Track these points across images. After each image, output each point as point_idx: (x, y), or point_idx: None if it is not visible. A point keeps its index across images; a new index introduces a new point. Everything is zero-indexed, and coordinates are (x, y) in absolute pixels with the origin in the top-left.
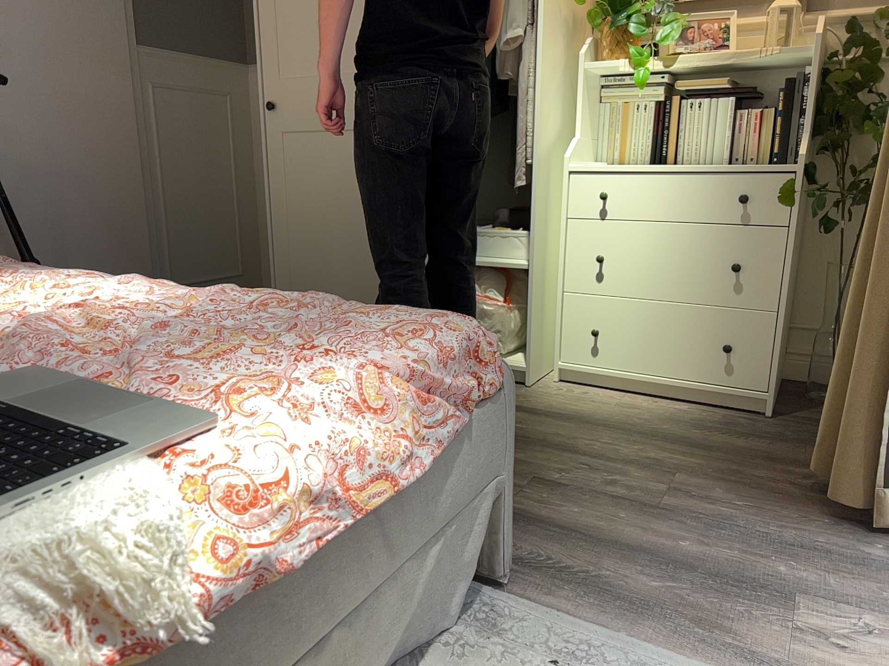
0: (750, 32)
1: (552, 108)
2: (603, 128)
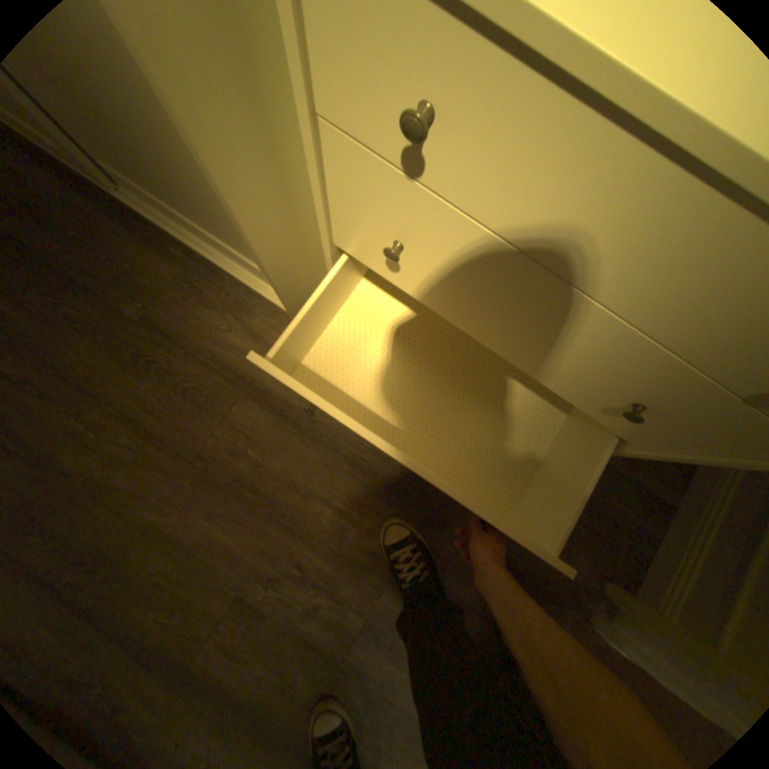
0: None
1: None
2: None
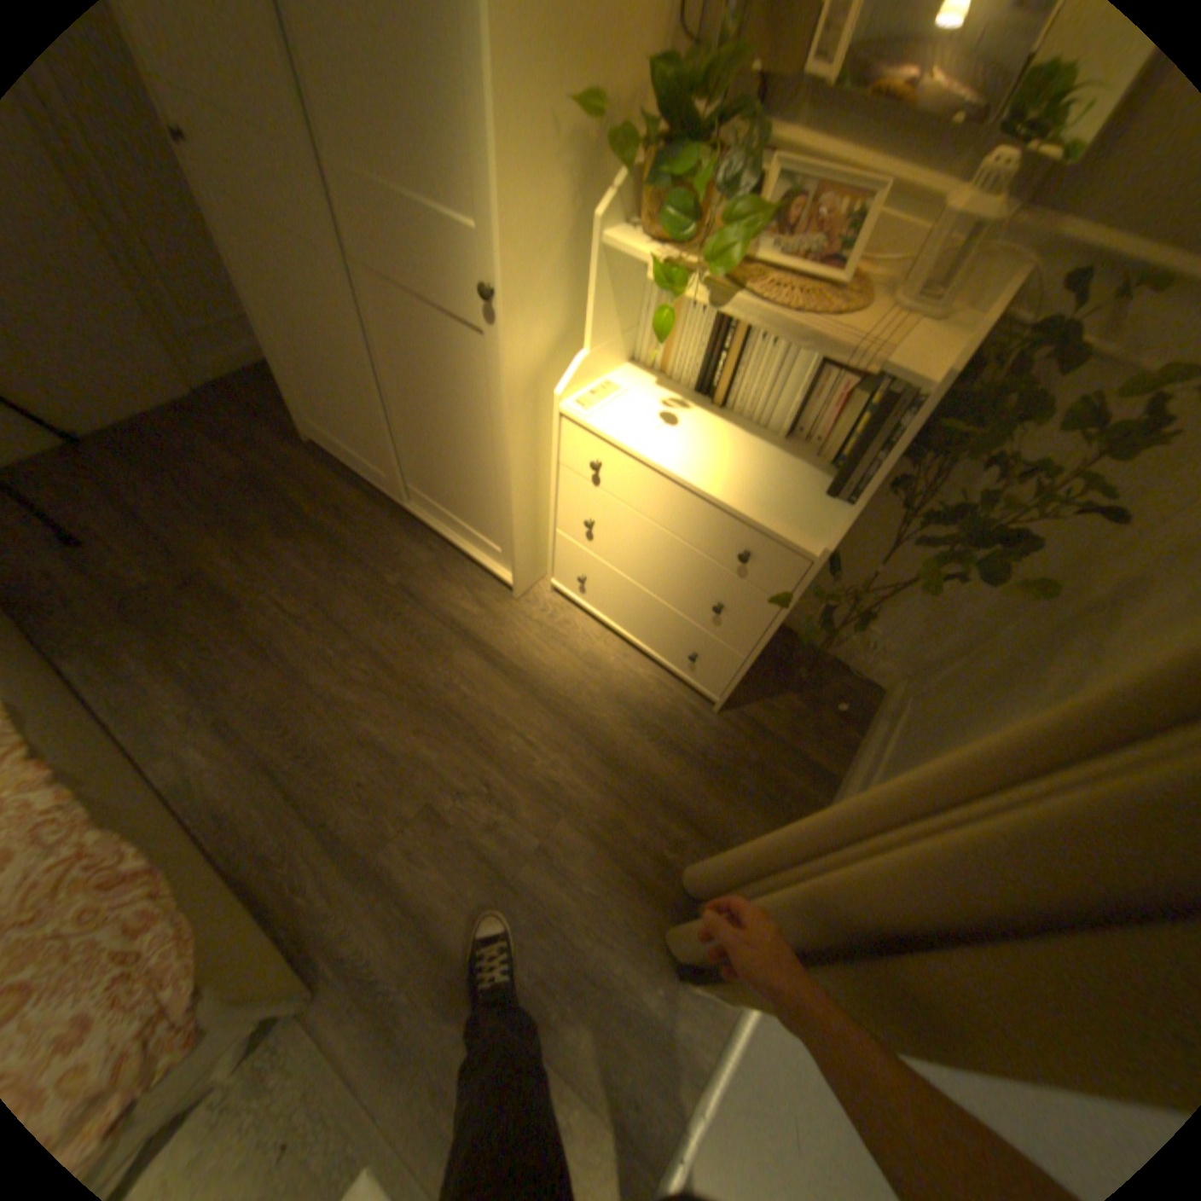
0: (920, 203)
1: (542, 314)
2: (646, 311)
